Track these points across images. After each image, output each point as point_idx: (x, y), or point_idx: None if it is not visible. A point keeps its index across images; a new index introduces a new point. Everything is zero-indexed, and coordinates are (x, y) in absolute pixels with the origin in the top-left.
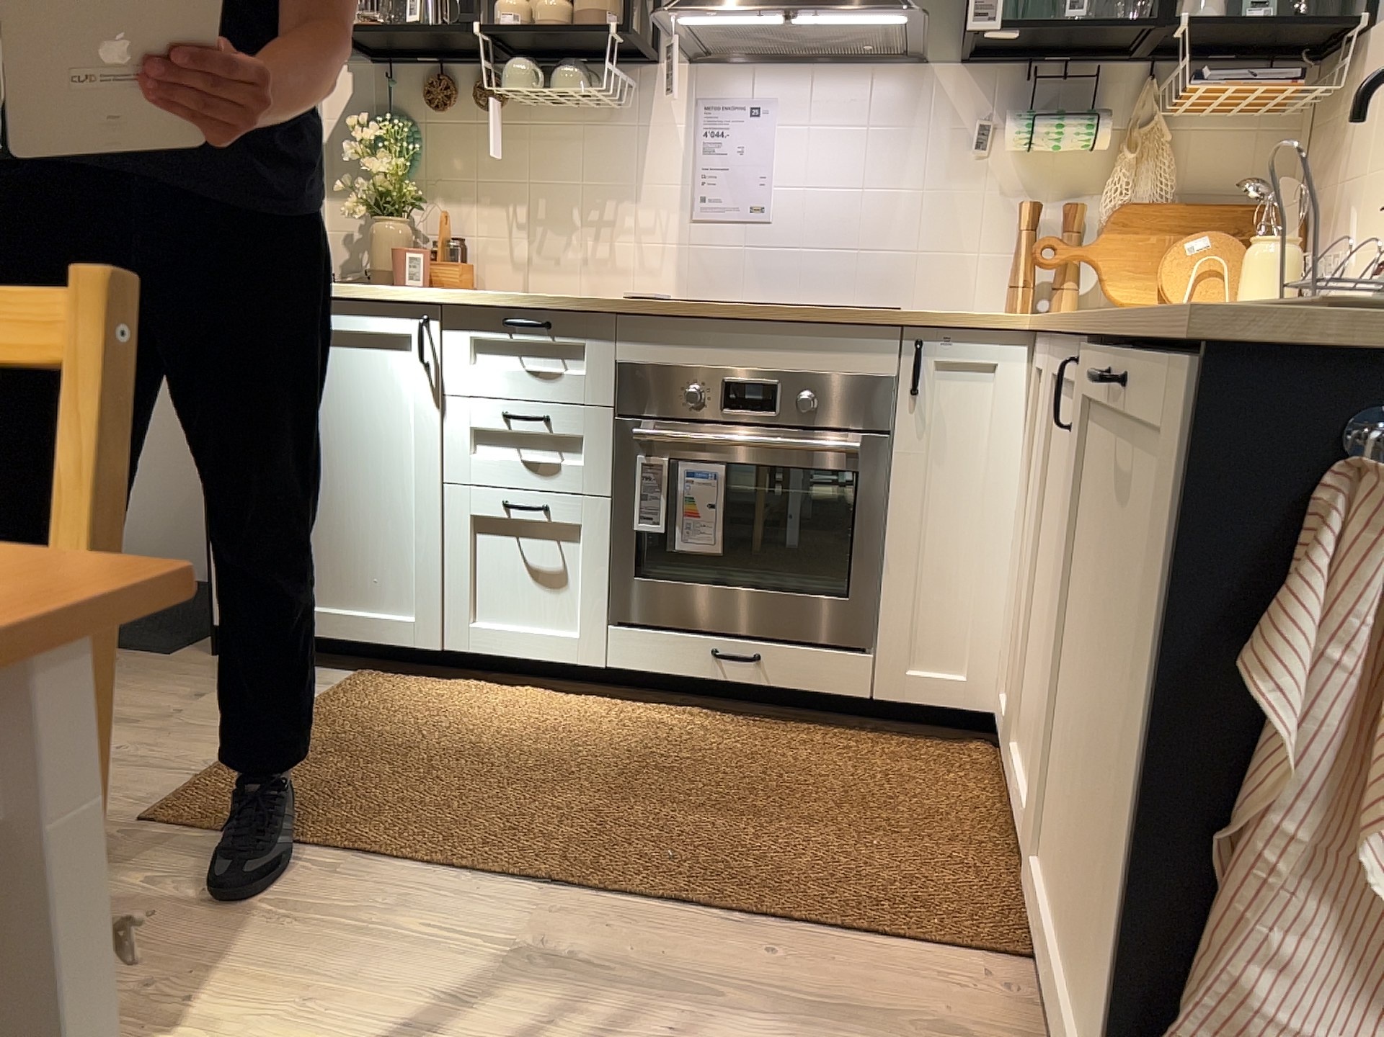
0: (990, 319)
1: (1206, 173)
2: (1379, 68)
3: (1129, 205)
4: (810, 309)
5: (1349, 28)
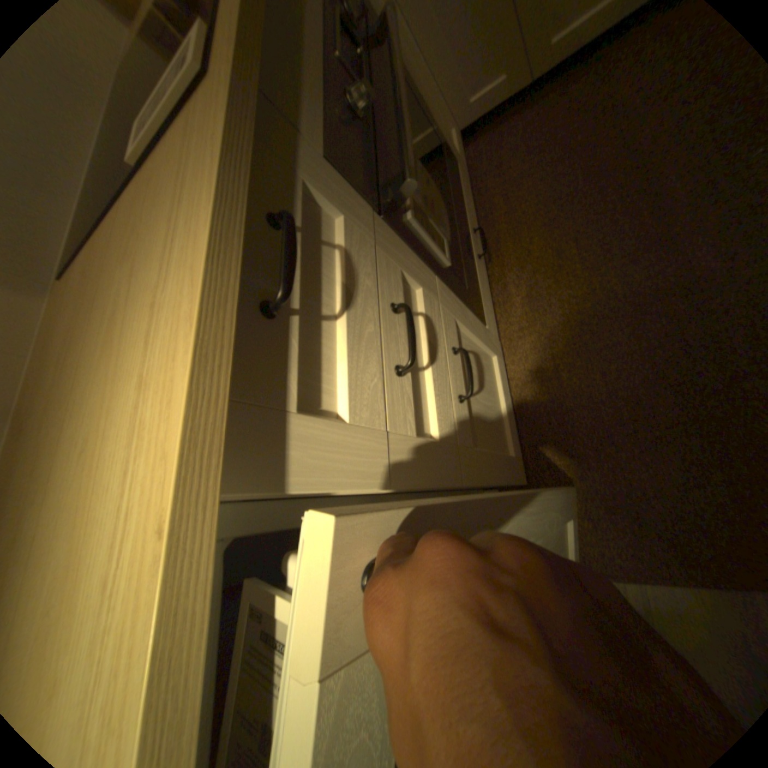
0: None
1: None
2: None
3: None
4: None
5: None
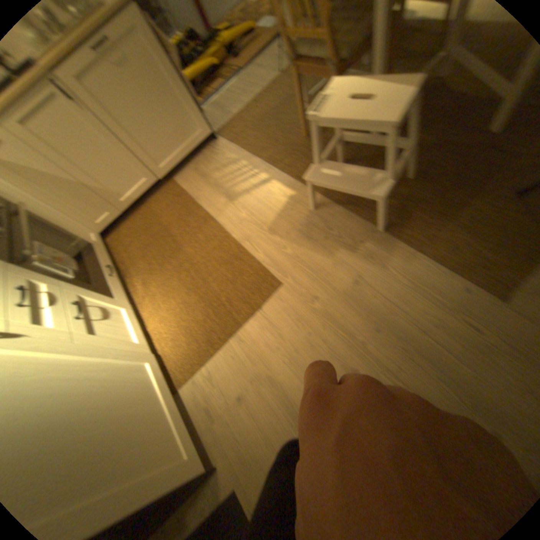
0: None
1: None
2: None
3: None
4: None
5: None
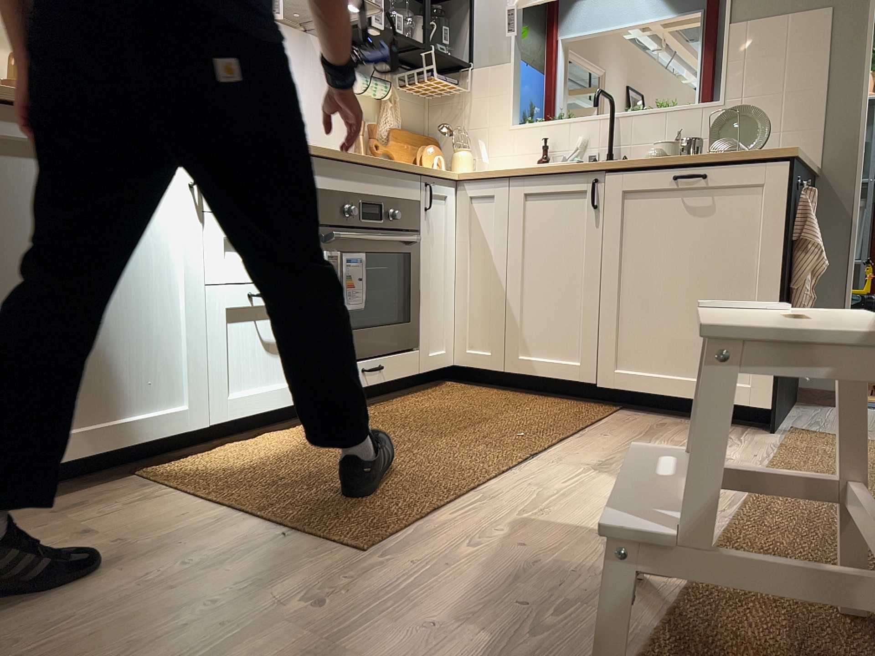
0: (447, 171)
1: (405, 116)
2: (490, 84)
3: (393, 127)
4: (385, 161)
5: (470, 66)
